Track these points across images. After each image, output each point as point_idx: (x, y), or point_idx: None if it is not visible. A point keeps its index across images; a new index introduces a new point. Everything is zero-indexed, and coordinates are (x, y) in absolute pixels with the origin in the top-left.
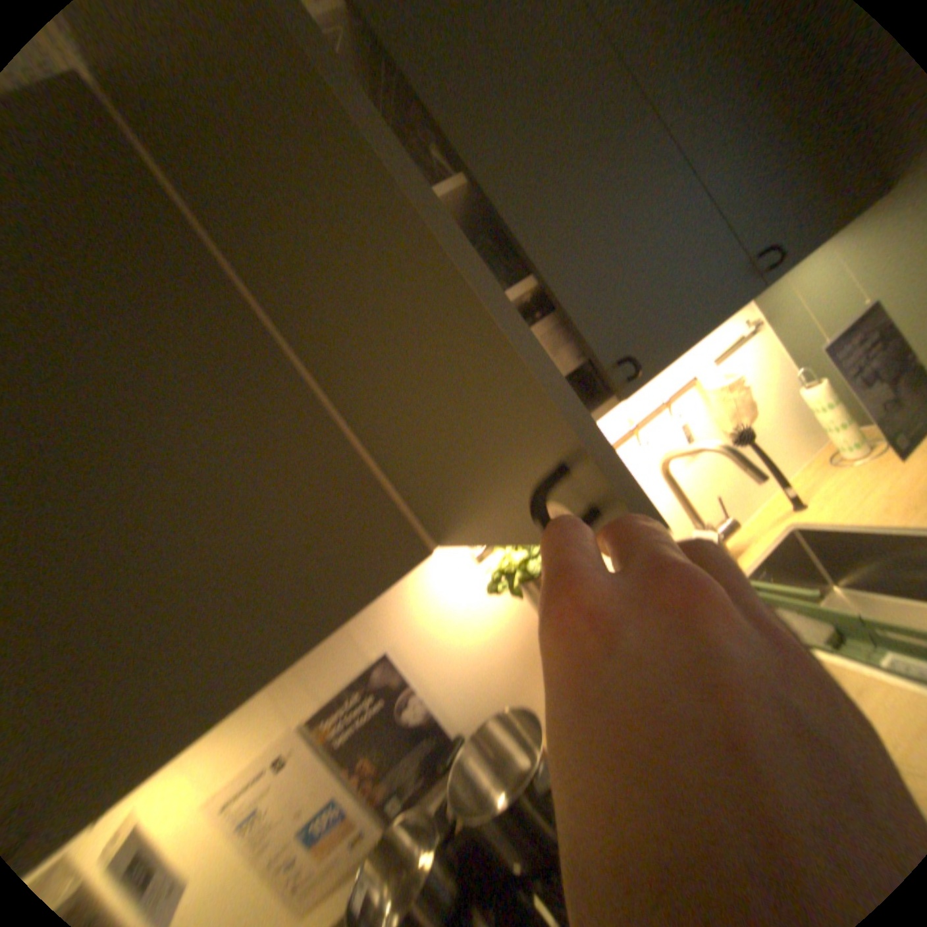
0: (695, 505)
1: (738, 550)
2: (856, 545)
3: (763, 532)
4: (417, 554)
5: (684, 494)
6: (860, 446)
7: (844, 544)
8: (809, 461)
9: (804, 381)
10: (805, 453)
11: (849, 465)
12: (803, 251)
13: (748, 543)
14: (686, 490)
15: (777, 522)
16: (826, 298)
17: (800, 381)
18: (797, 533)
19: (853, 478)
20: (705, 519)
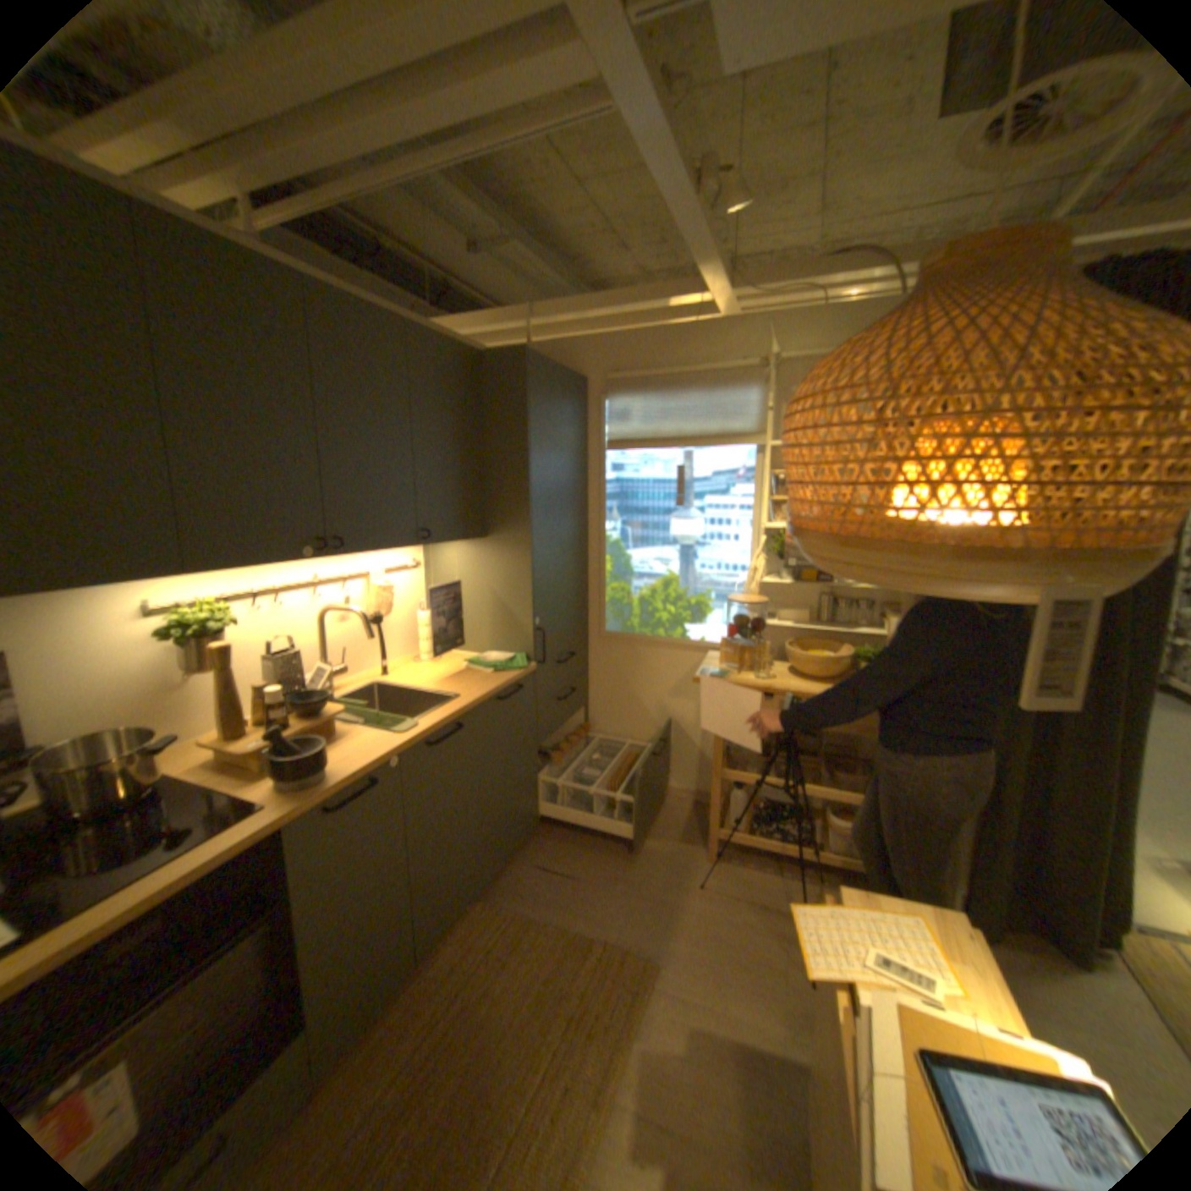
0: (326, 649)
1: (336, 690)
2: (396, 700)
3: (356, 684)
4: (160, 574)
5: (324, 638)
6: (427, 656)
7: (392, 699)
8: (403, 658)
9: (420, 609)
10: (403, 653)
11: (418, 664)
12: (441, 542)
13: (344, 688)
14: (326, 637)
15: (367, 681)
16: (449, 572)
17: (419, 608)
18: (373, 688)
19: (415, 670)
20: (327, 662)
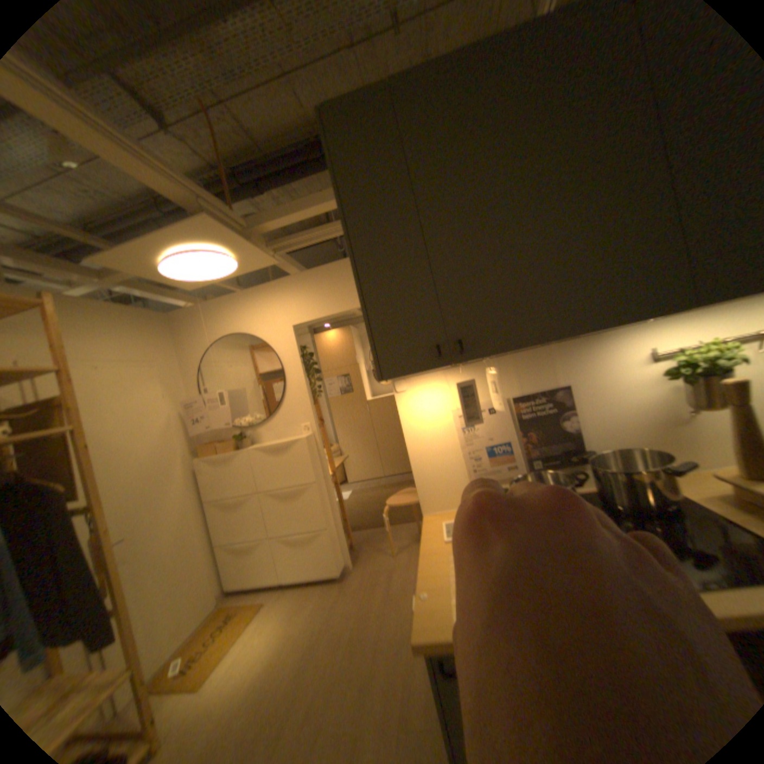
0: None
1: None
2: None
3: None
4: (674, 310)
5: None
6: None
7: None
8: None
9: None
10: None
11: None
12: None
13: None
14: None
15: None
16: None
17: None
18: None
19: None
20: None
